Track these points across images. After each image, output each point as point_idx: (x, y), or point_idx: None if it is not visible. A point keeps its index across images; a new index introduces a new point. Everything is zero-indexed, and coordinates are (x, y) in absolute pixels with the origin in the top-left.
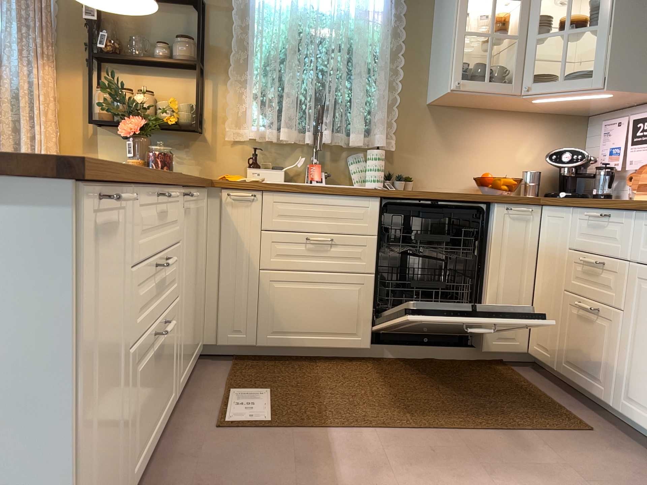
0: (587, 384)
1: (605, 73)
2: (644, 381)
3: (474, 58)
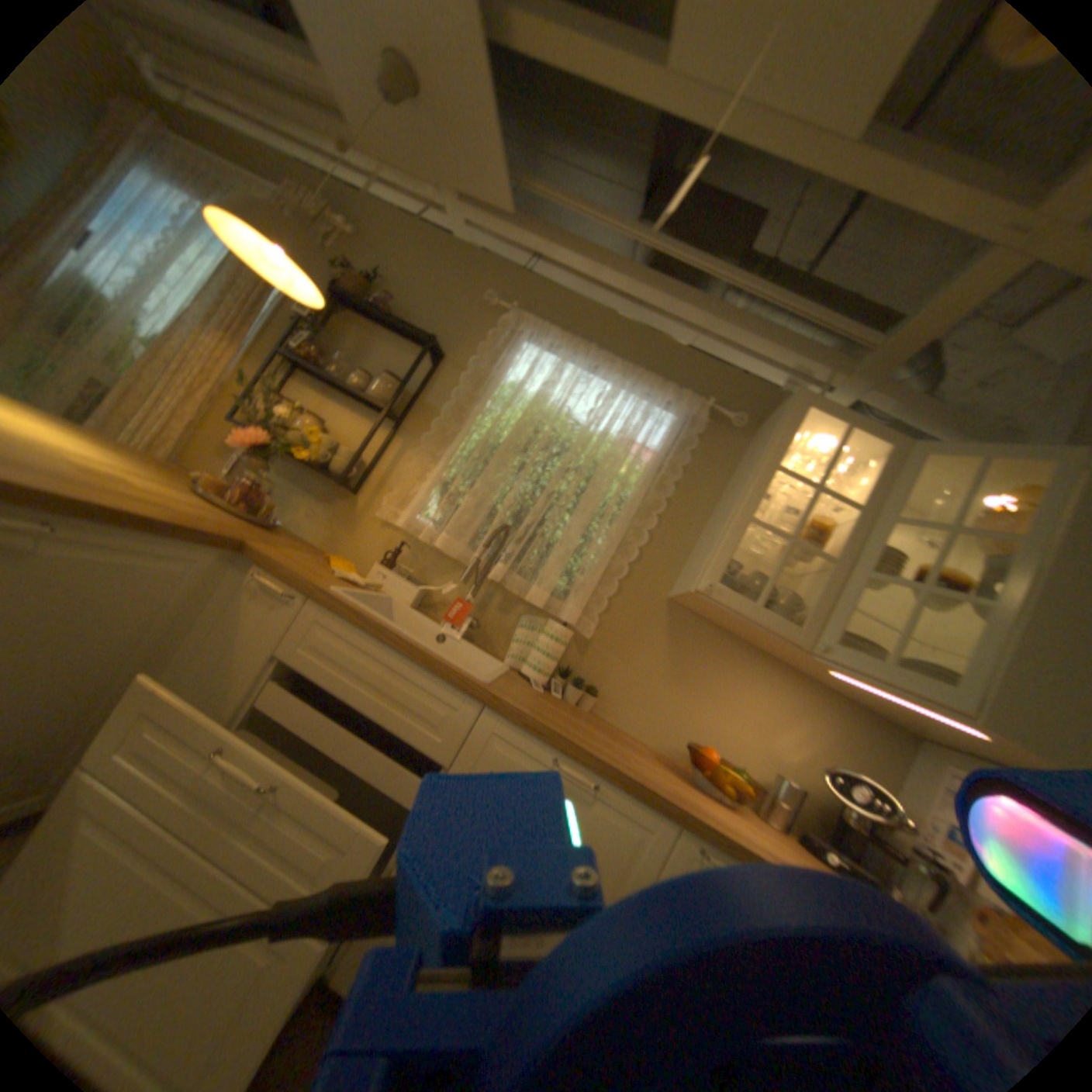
0: None
1: (990, 695)
2: None
3: (763, 569)
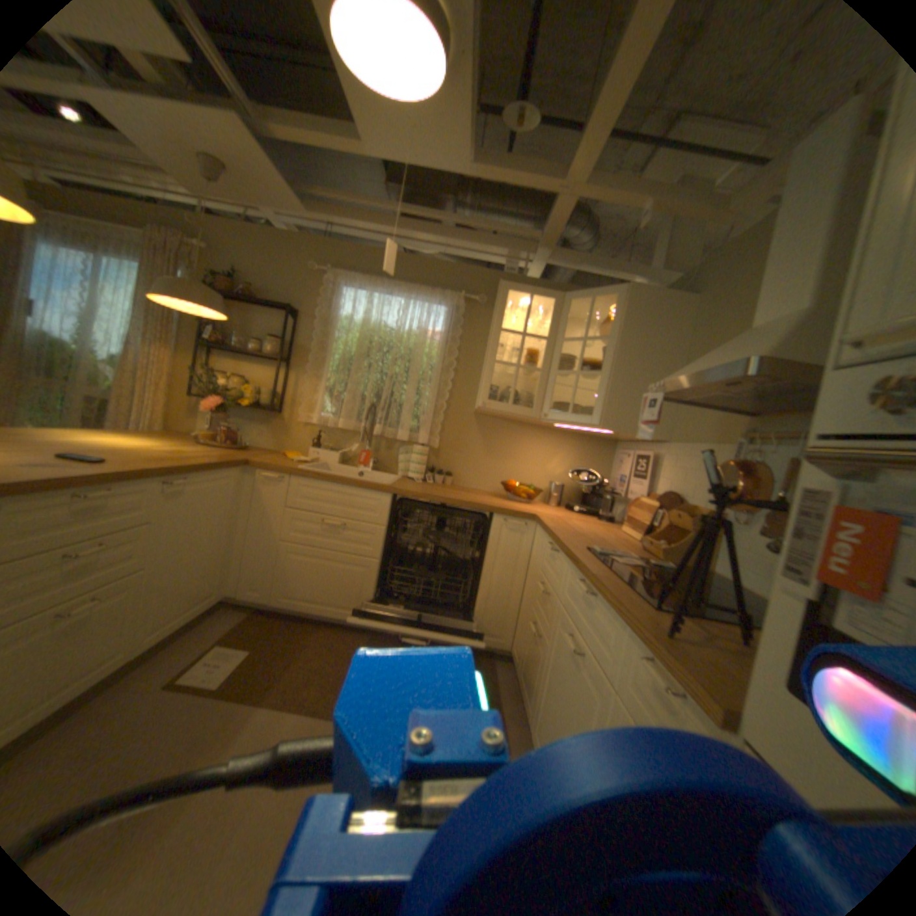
0: (525, 704)
1: (604, 414)
2: (546, 722)
3: (518, 380)
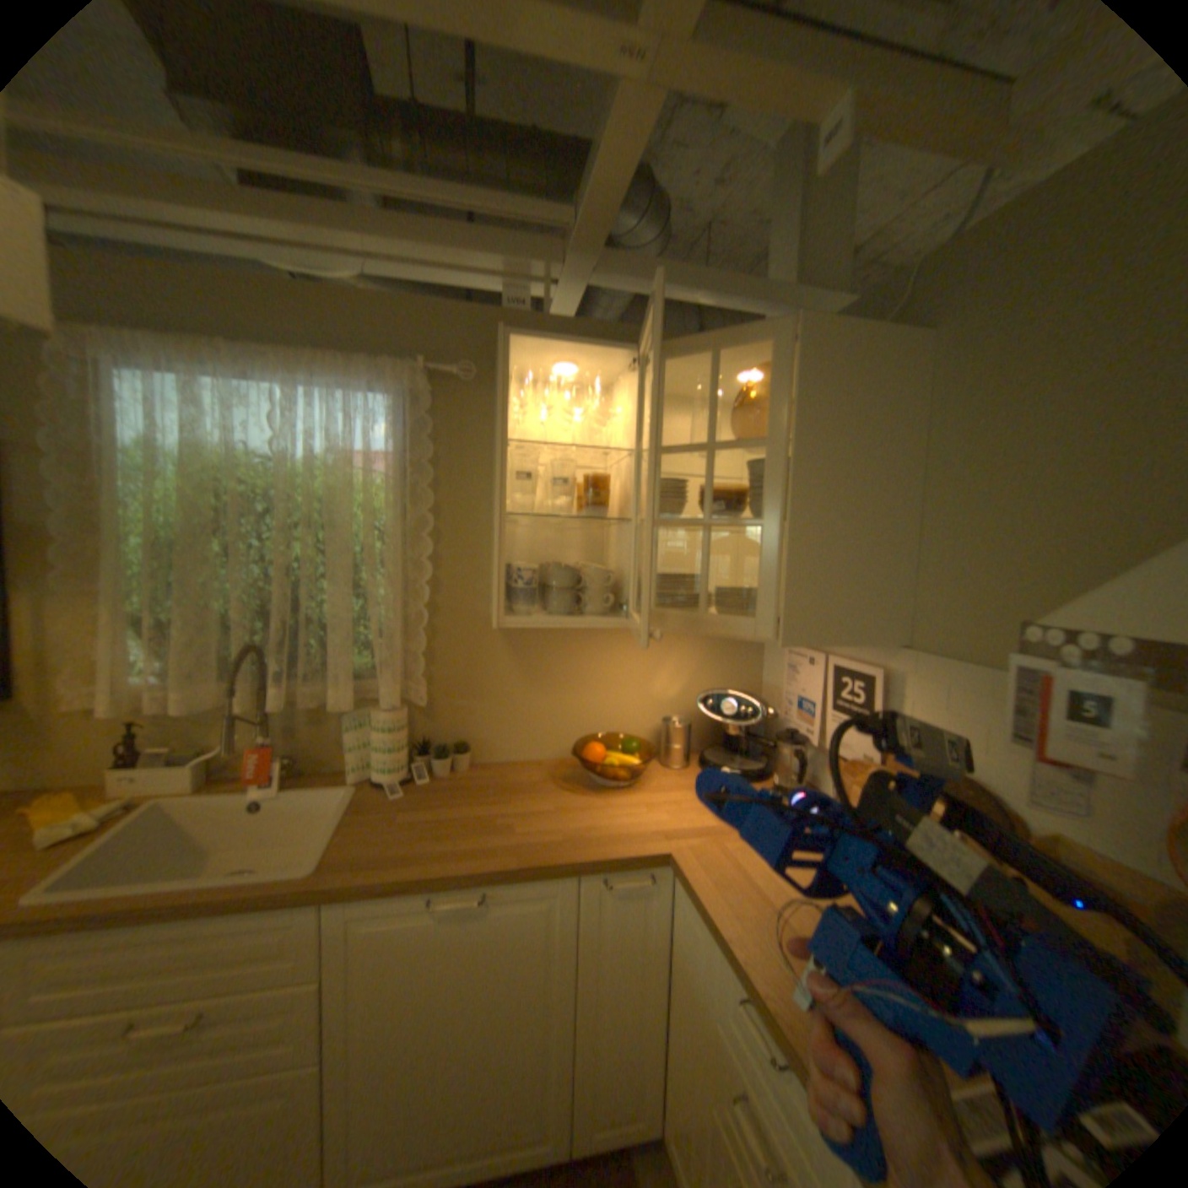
0: None
1: (782, 611)
2: None
3: (571, 532)
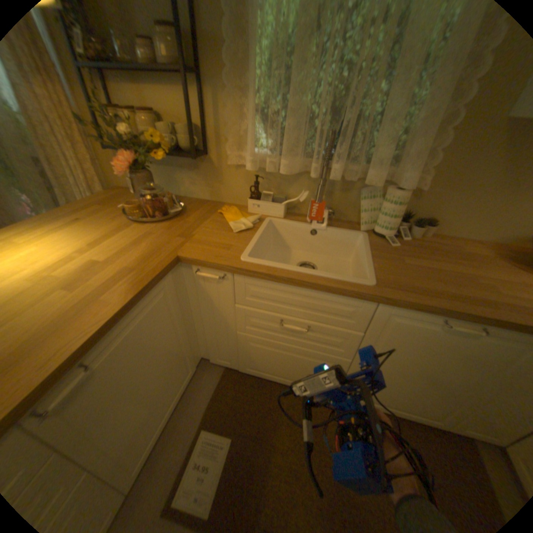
0: None
1: None
2: None
3: None
